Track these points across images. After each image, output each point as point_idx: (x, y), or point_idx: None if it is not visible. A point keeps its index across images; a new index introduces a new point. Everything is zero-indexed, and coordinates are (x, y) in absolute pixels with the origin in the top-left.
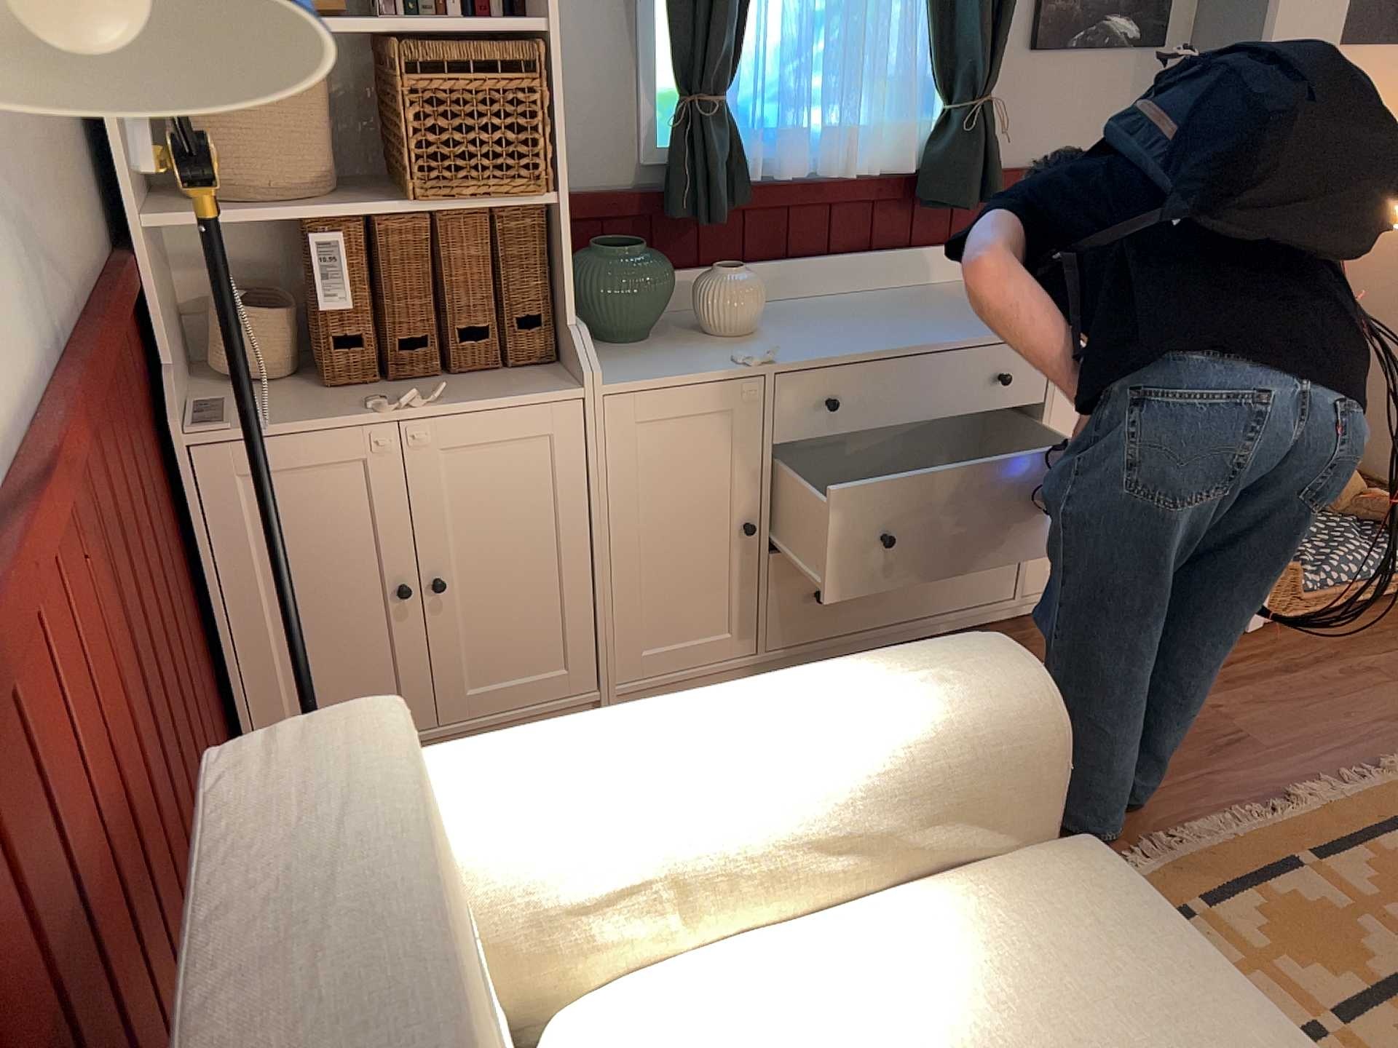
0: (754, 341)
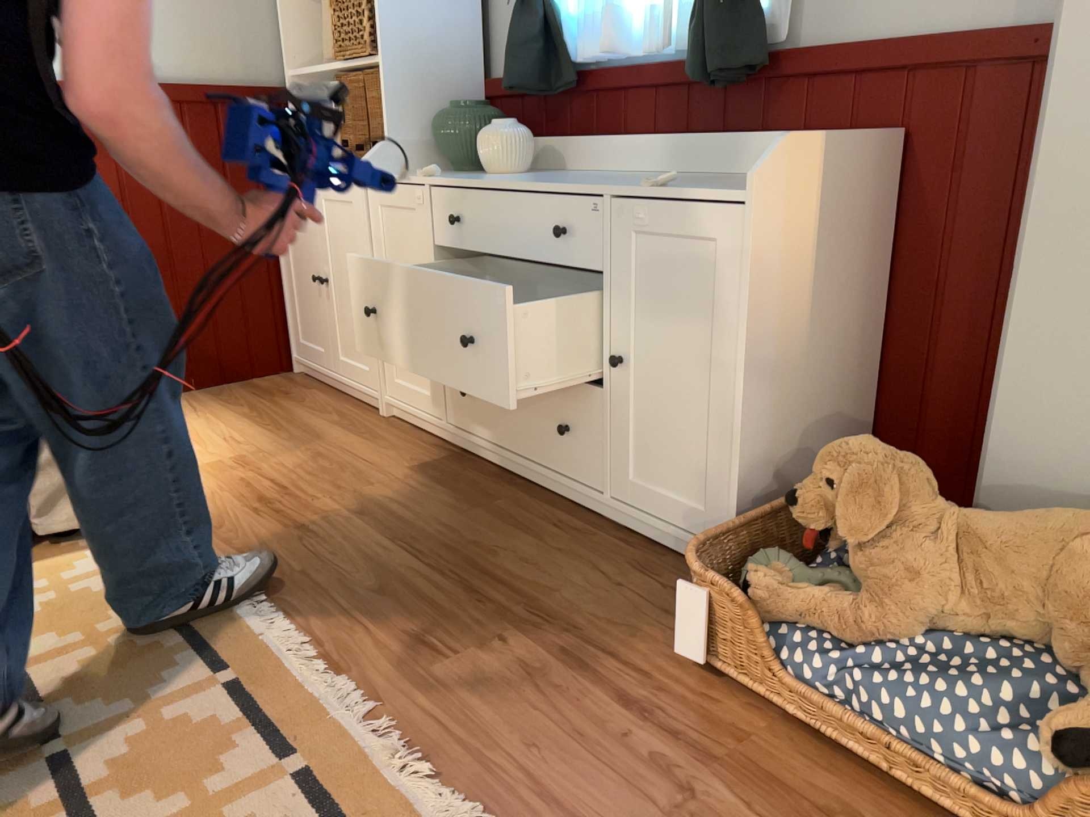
0: (481, 177)
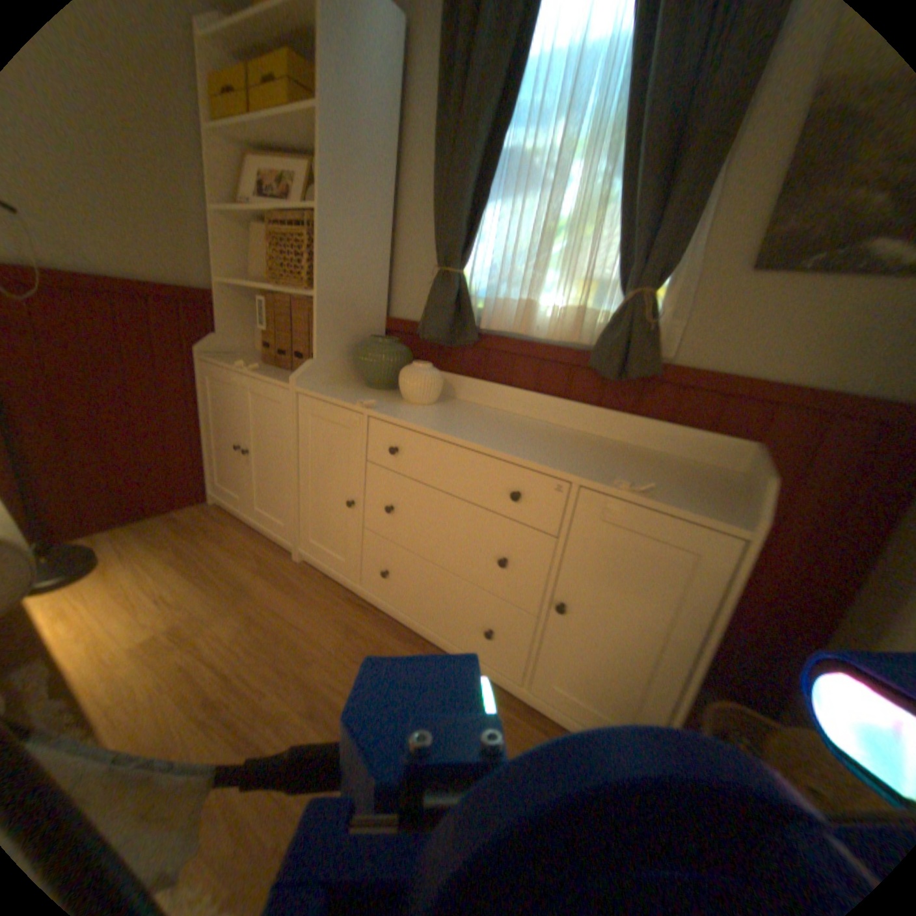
0: (408, 406)
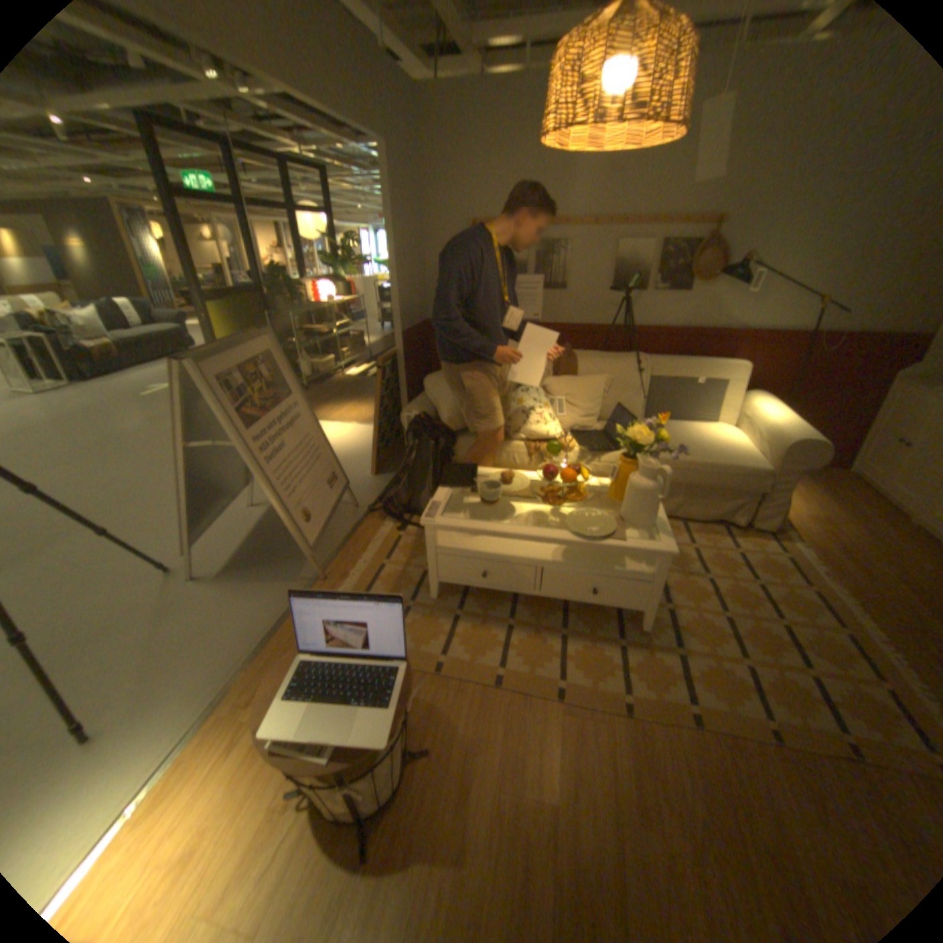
0: None
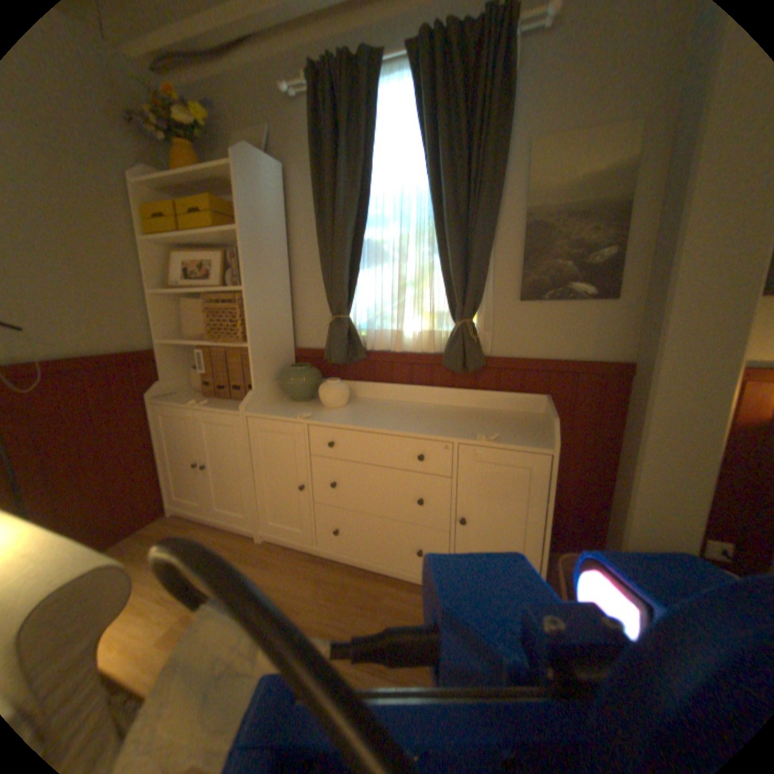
0: (329, 411)
